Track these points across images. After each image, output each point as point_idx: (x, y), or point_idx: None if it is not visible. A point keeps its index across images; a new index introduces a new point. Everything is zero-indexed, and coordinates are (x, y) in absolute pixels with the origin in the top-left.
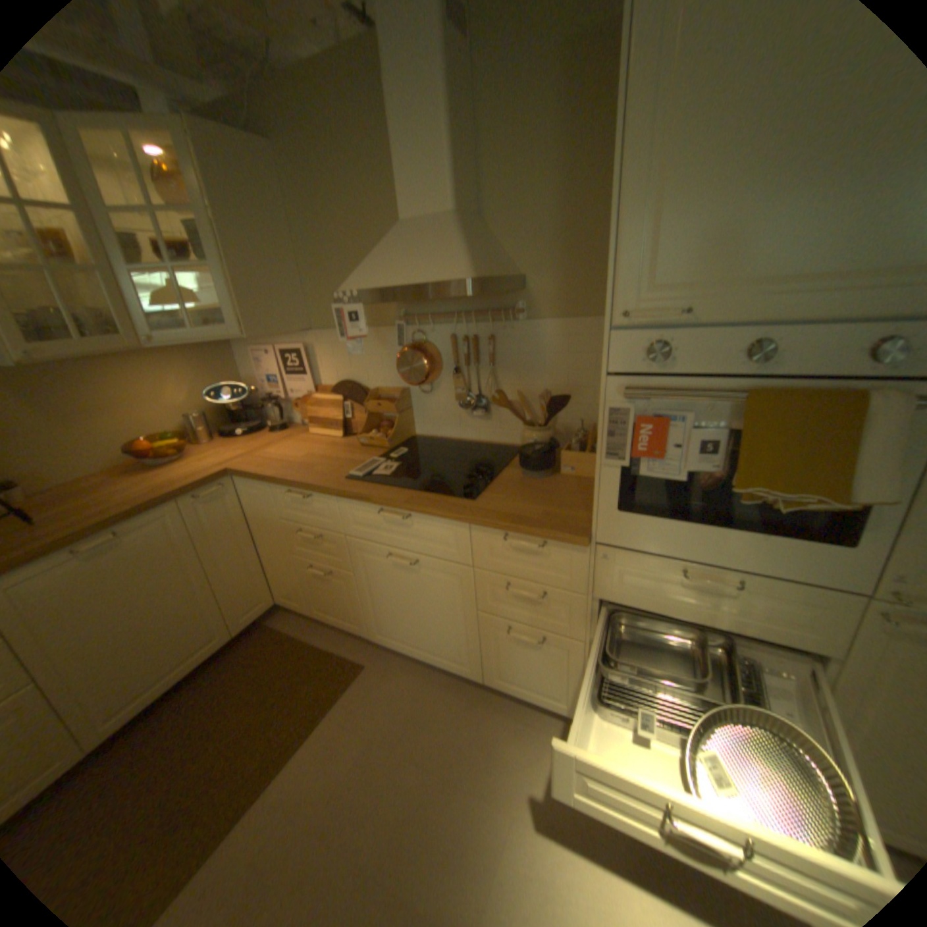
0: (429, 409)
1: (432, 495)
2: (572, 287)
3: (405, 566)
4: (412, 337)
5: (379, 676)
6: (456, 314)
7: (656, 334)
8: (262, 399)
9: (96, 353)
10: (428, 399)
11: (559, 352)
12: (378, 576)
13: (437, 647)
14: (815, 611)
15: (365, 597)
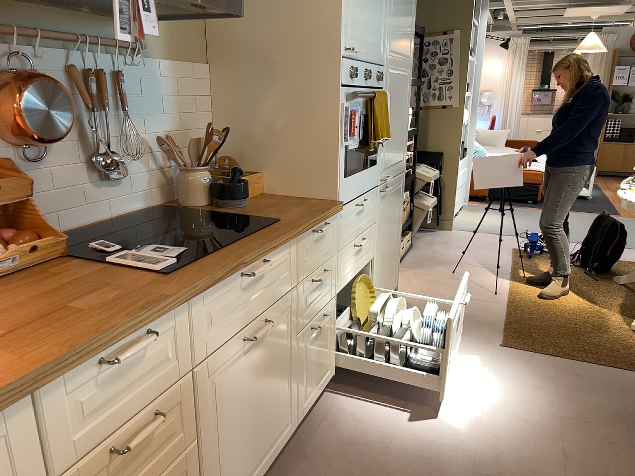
0: (34, 191)
1: (260, 232)
2: (174, 34)
3: (252, 346)
4: (6, 65)
5: None
6: (80, 39)
7: (351, 64)
8: None
9: None
10: (31, 174)
11: (173, 96)
12: (226, 398)
13: (270, 432)
14: (373, 201)
15: (206, 468)
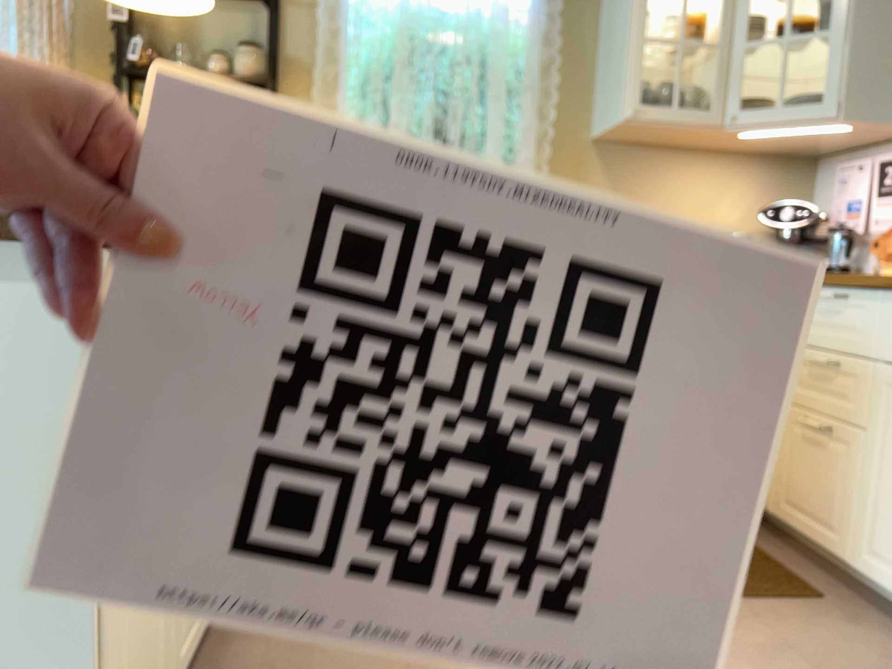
0: None
1: None
2: None
3: None
4: None
5: (846, 621)
6: None
7: None
8: (832, 229)
9: (685, 124)
10: None
11: None
12: None
13: None
14: None
15: (873, 479)
